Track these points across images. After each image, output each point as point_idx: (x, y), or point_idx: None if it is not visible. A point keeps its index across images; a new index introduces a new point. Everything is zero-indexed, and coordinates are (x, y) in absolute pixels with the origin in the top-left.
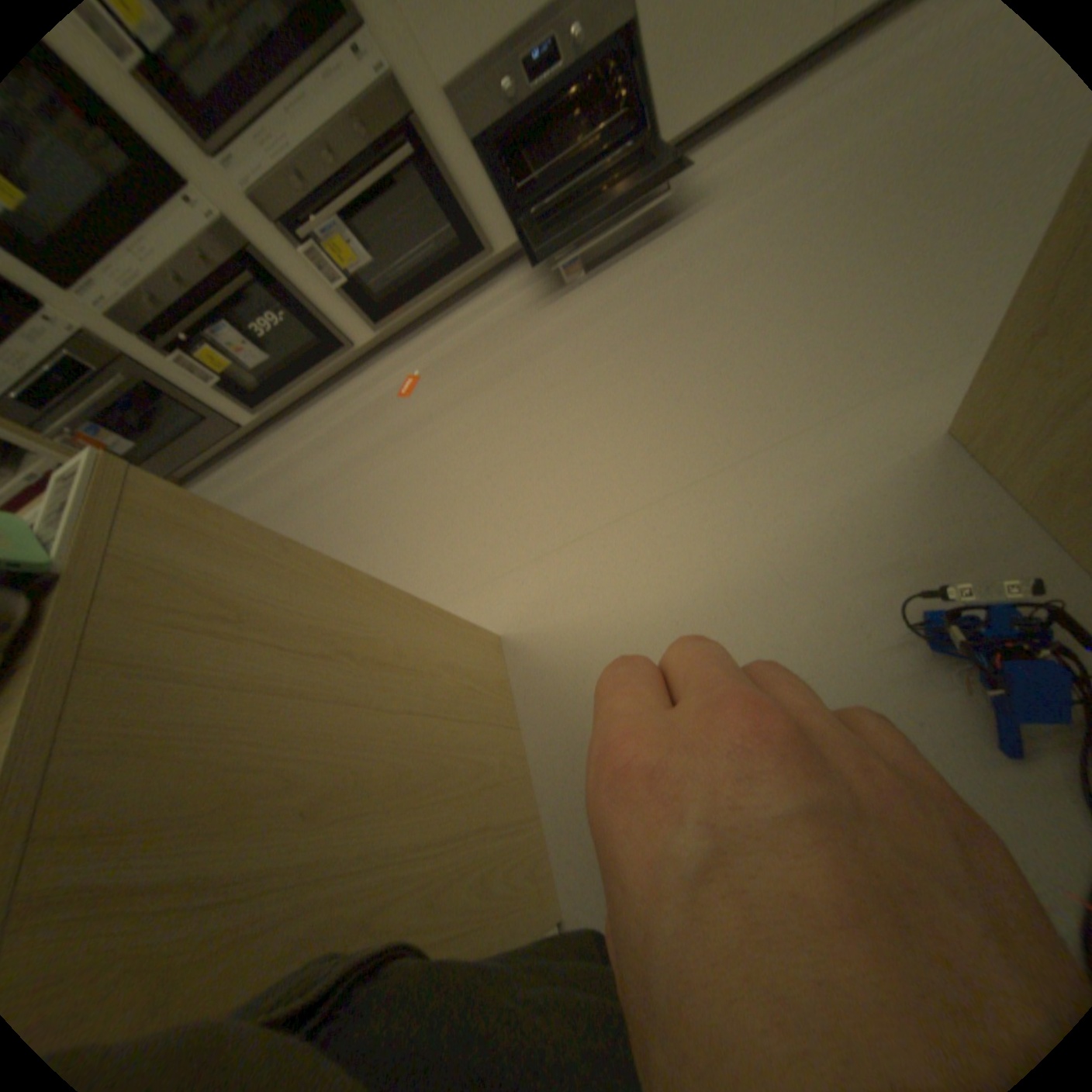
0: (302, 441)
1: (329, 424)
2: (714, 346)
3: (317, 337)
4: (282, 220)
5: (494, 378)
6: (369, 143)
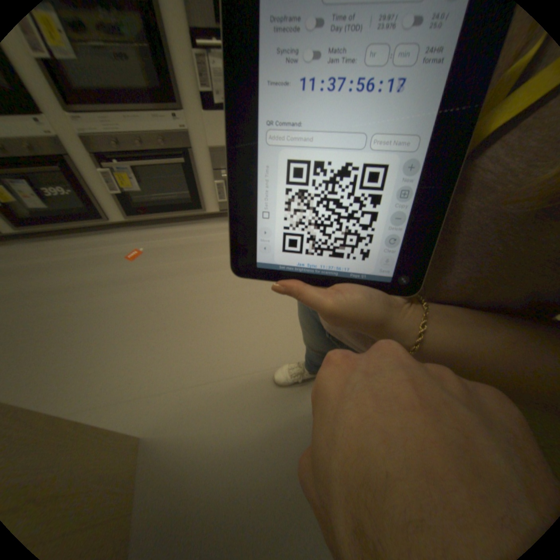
0: (43, 259)
1: (68, 256)
2: (291, 301)
3: (83, 206)
4: (92, 153)
5: (184, 272)
6: (161, 148)
